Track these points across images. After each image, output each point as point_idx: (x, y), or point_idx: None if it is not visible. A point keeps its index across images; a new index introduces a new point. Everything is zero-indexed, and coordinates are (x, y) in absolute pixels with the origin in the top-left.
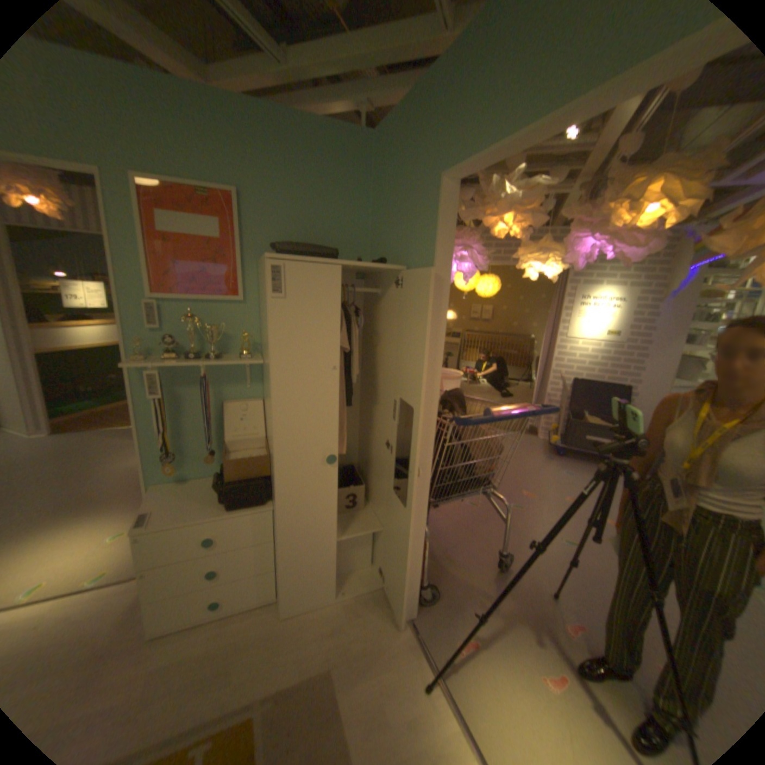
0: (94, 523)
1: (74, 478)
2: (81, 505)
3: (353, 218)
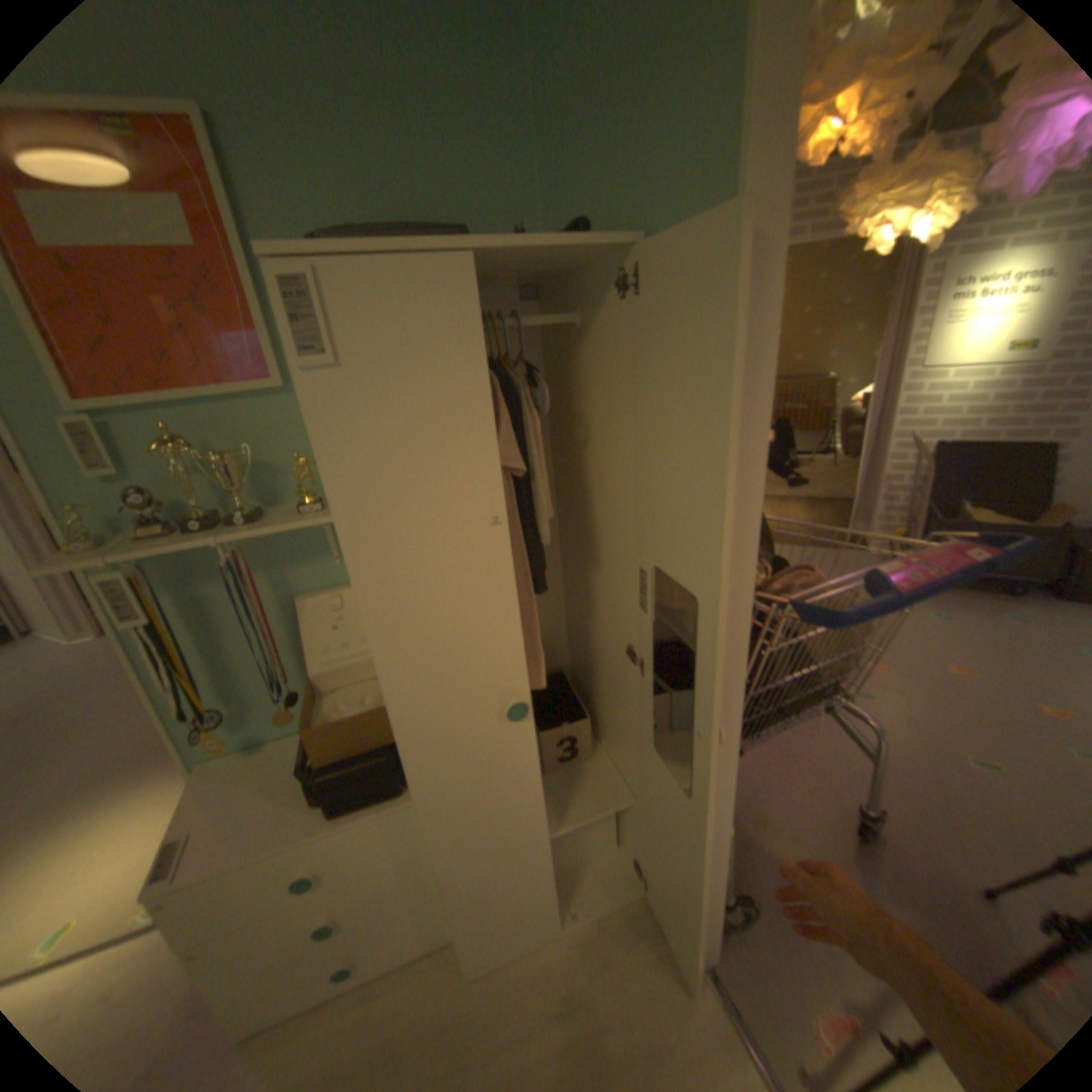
0: (154, 793)
1: (128, 709)
2: (136, 759)
3: (494, 149)
